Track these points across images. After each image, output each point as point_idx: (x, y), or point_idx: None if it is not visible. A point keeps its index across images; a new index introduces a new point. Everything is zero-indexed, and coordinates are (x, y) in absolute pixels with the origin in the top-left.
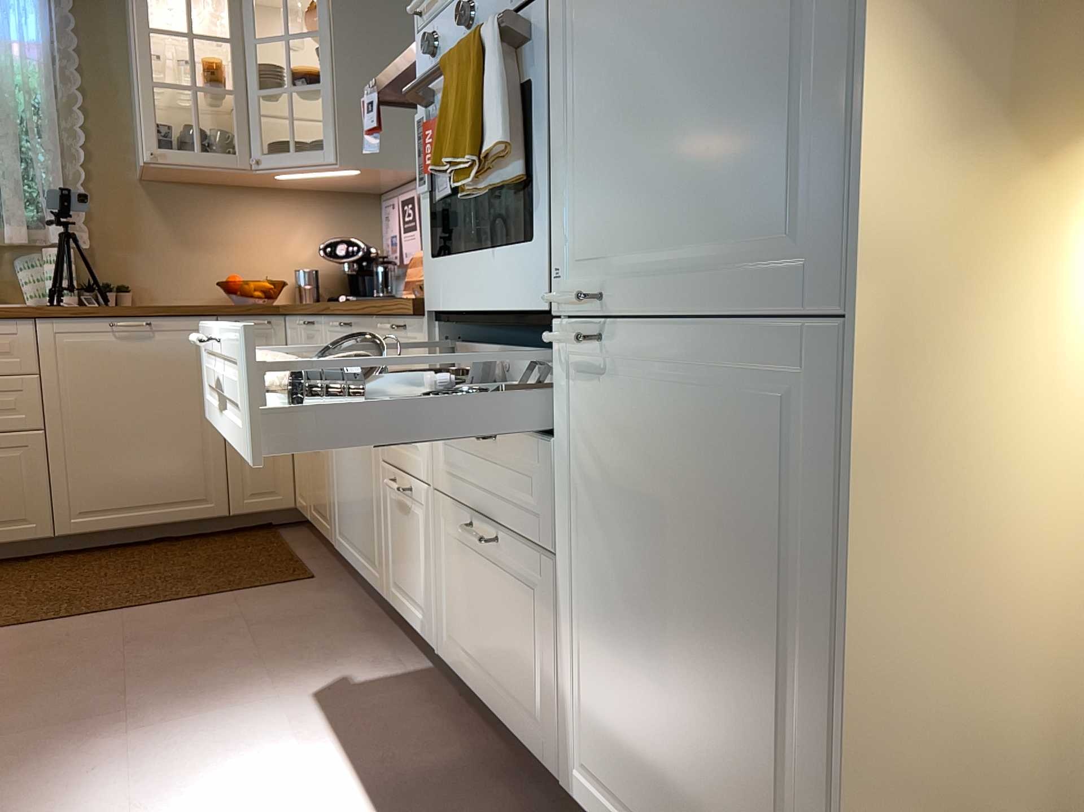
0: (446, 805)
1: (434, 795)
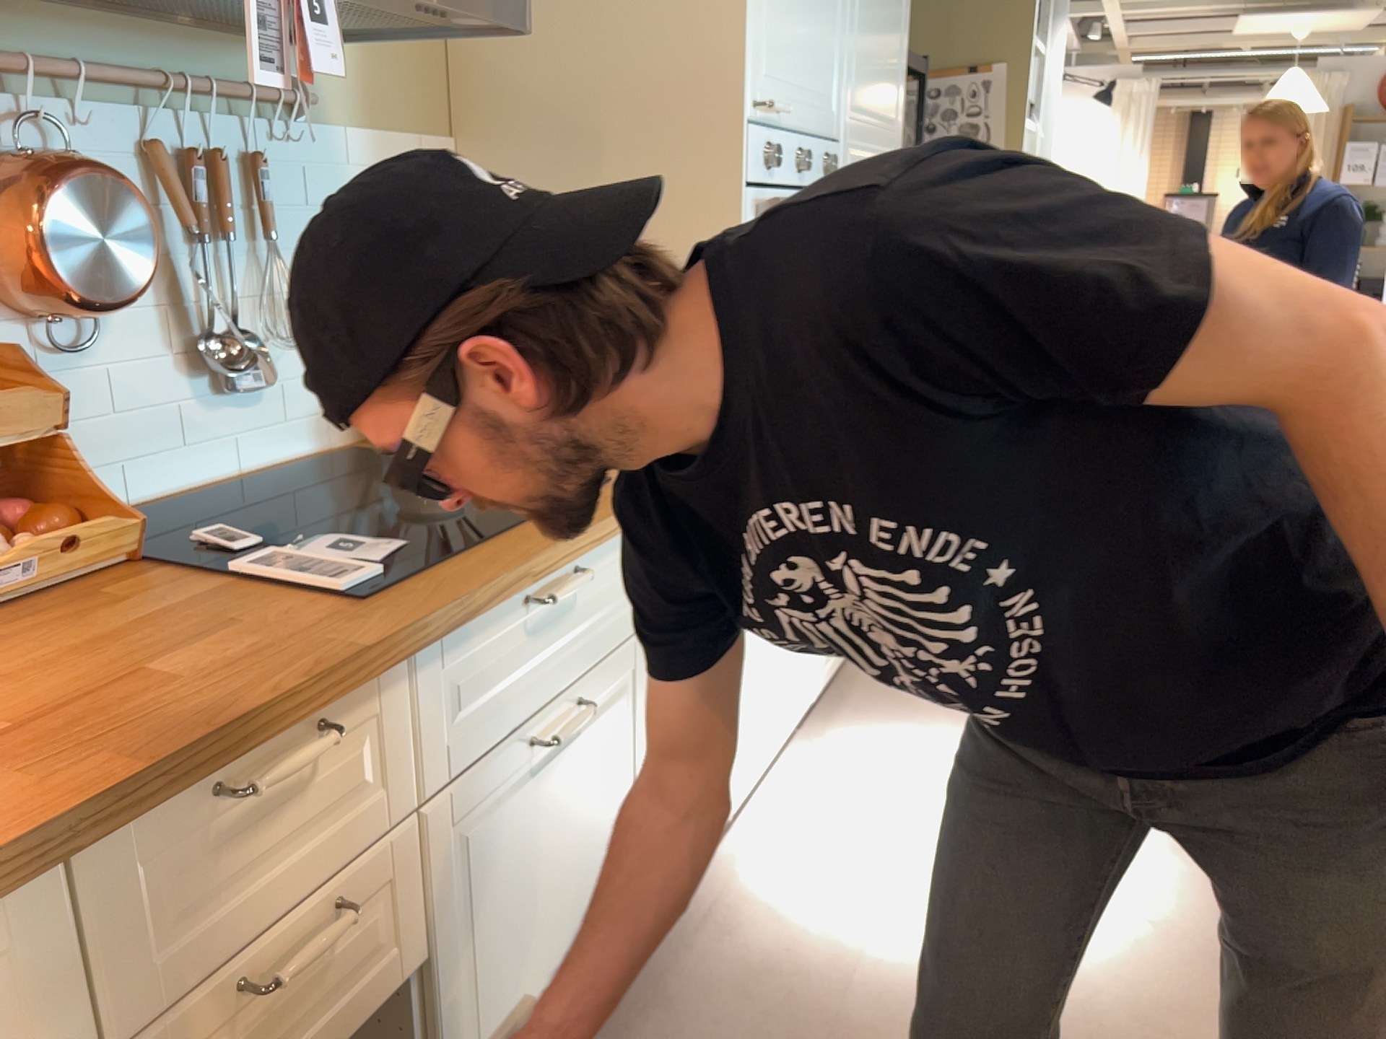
0: (839, 785)
1: (837, 794)
